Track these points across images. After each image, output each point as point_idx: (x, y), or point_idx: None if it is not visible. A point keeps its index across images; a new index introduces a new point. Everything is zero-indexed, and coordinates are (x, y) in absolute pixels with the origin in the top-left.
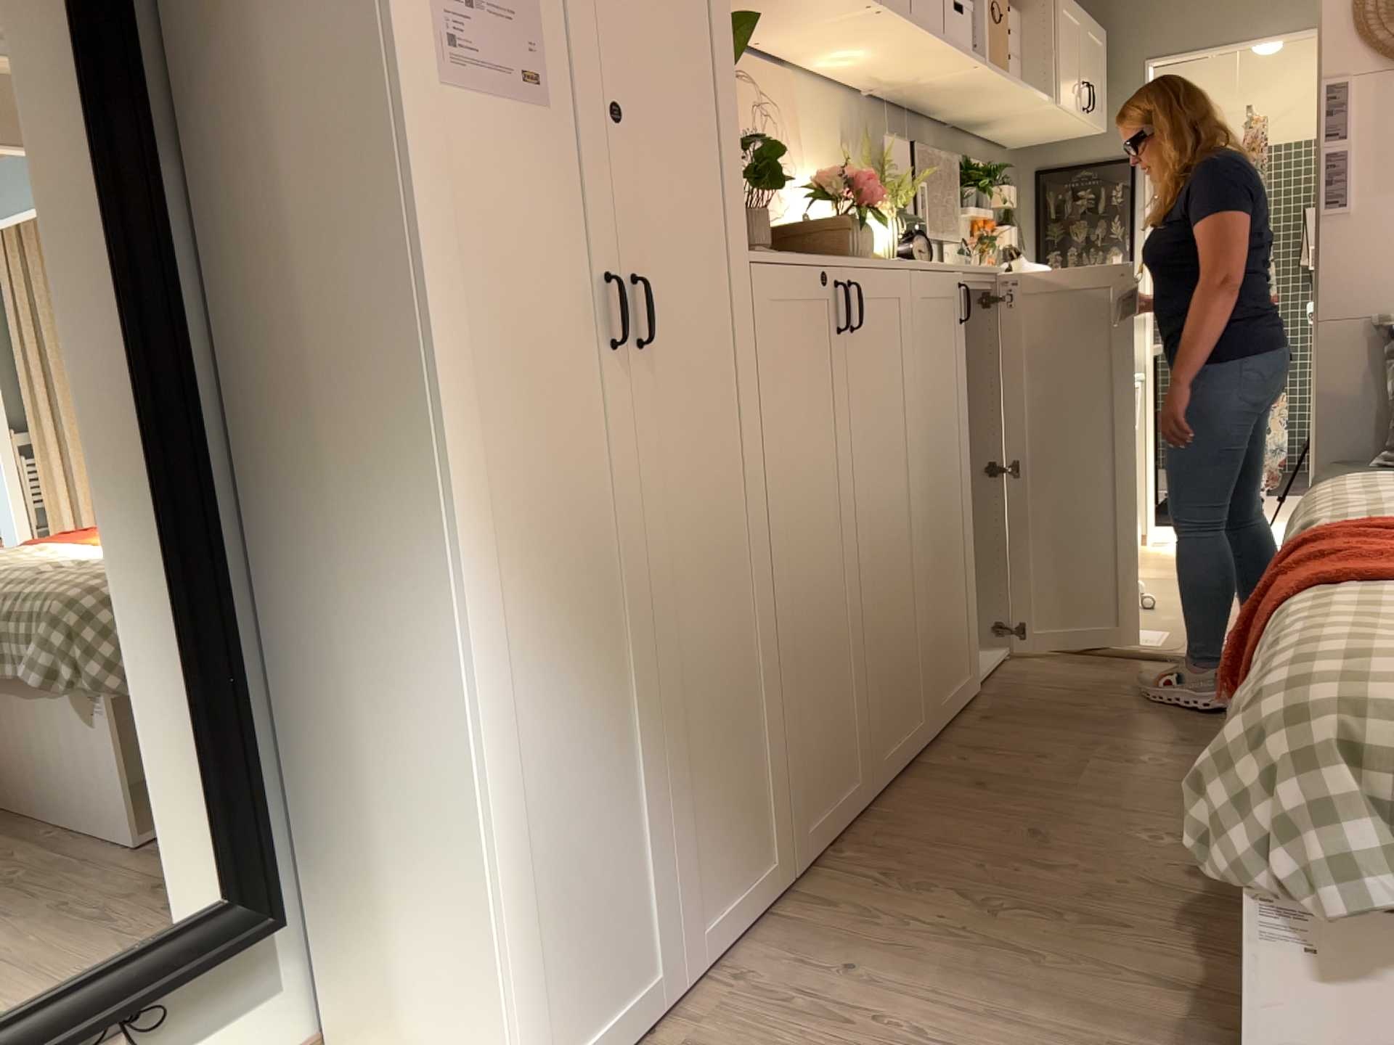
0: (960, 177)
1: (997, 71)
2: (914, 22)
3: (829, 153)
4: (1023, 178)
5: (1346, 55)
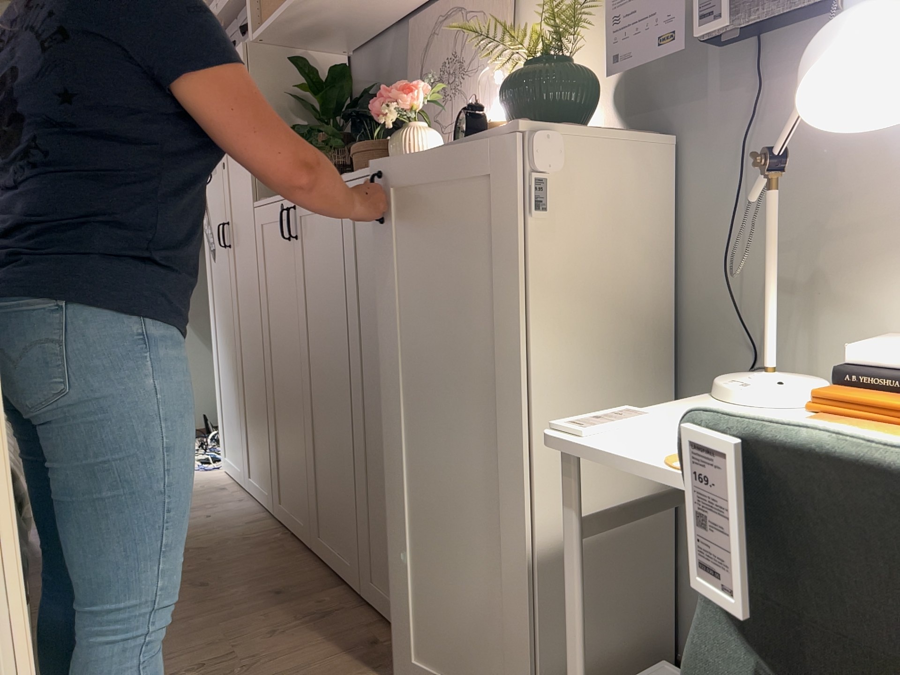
0: None
1: None
2: None
3: None
4: None
5: None
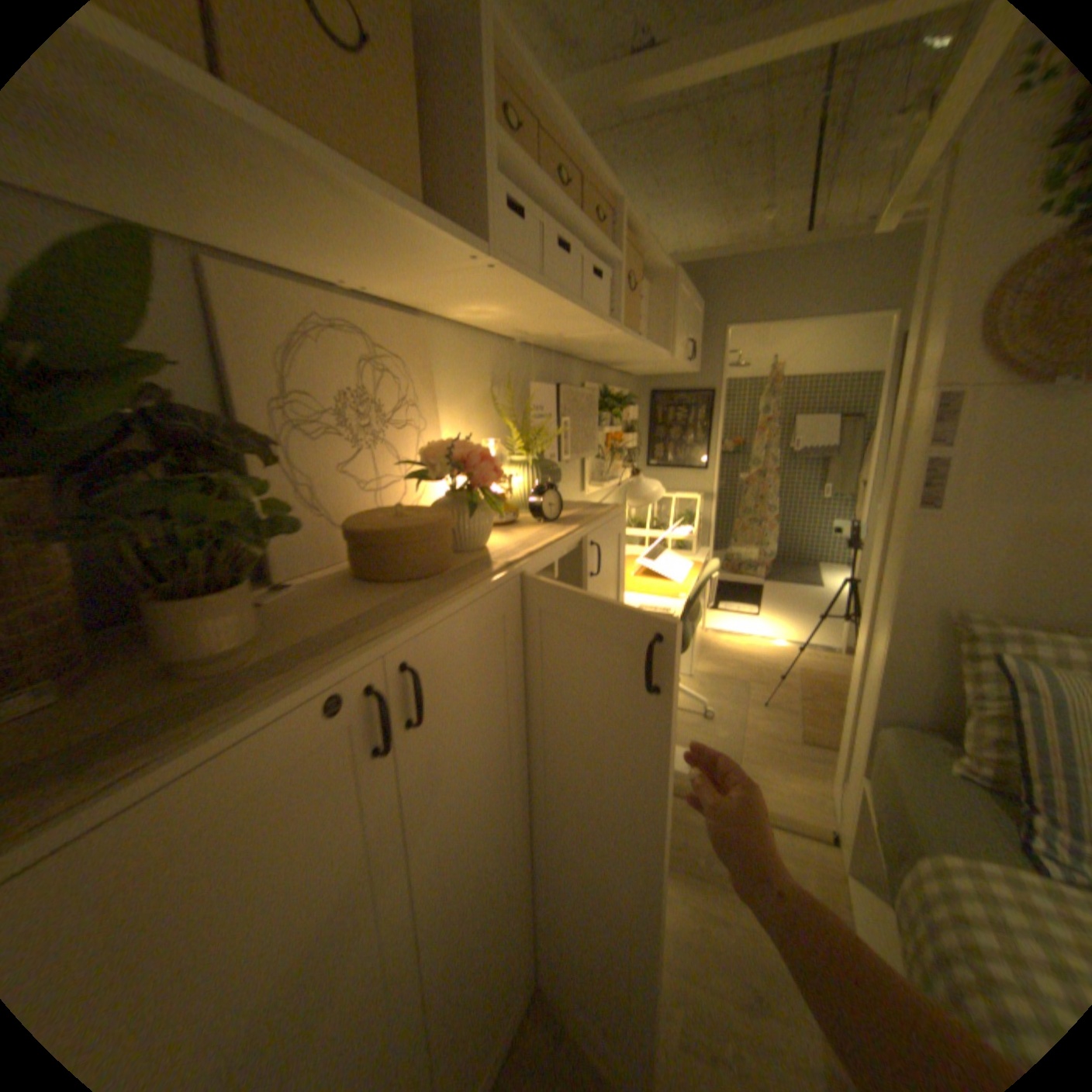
0: (600, 399)
1: (630, 332)
2: (544, 280)
3: (477, 394)
4: (643, 392)
5: (966, 362)
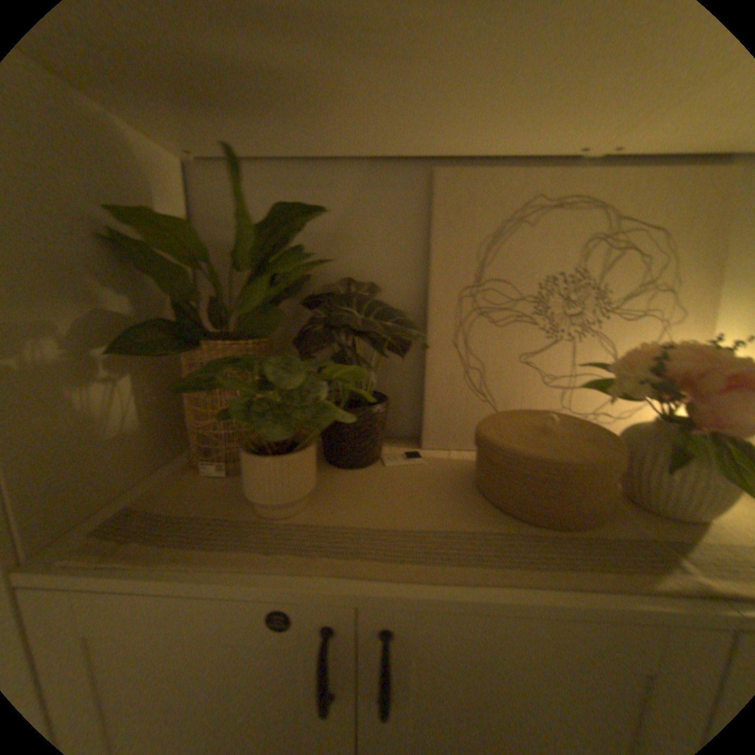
0: None
1: None
2: None
3: None
4: None
5: None
